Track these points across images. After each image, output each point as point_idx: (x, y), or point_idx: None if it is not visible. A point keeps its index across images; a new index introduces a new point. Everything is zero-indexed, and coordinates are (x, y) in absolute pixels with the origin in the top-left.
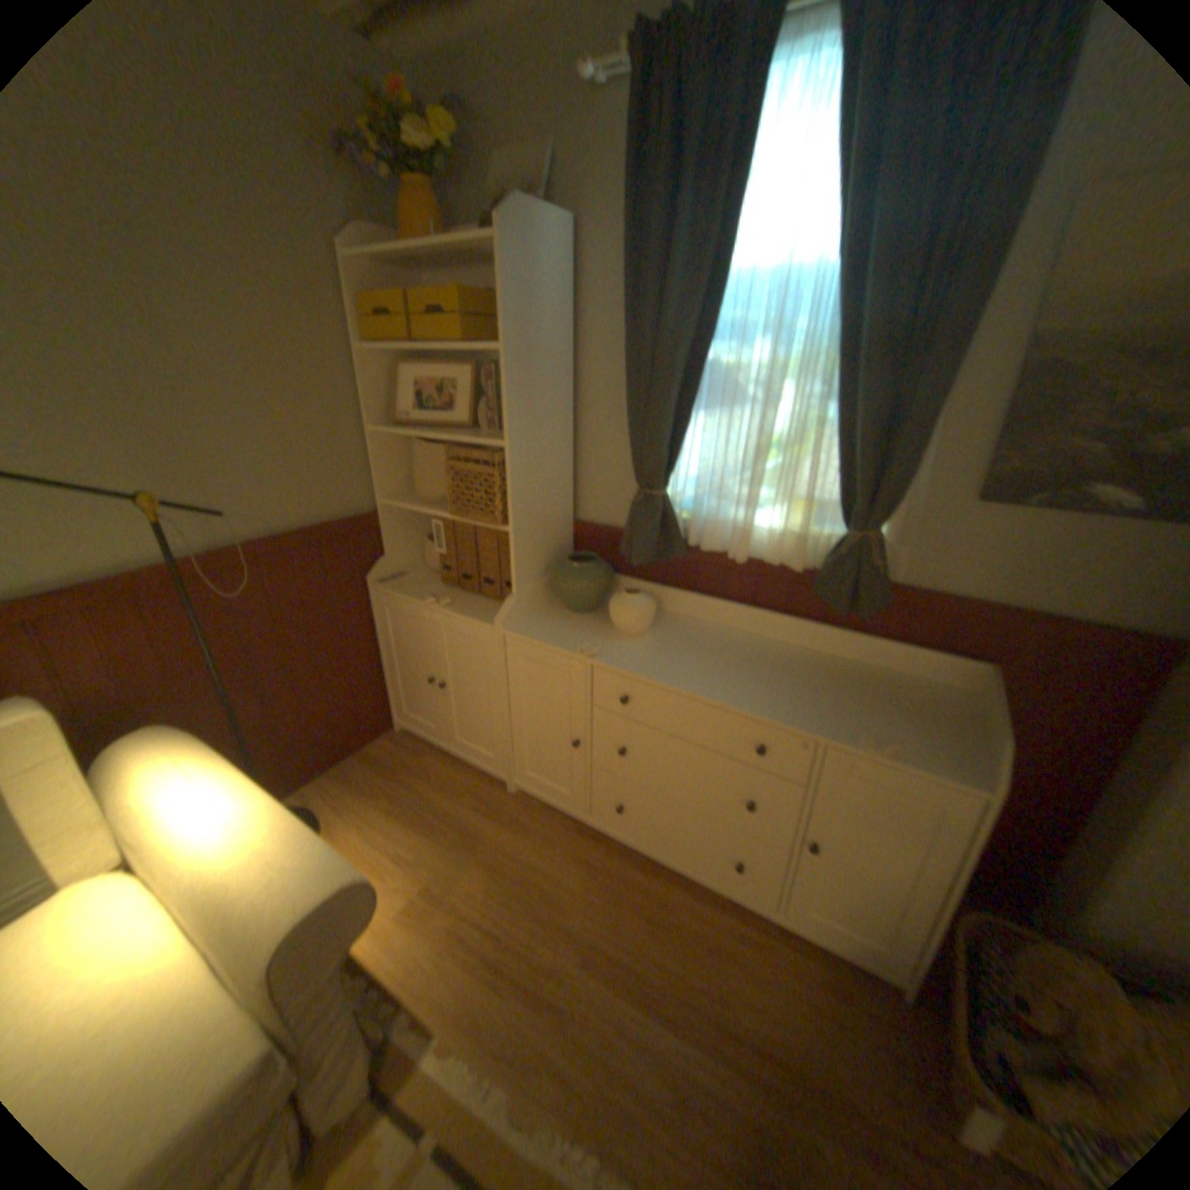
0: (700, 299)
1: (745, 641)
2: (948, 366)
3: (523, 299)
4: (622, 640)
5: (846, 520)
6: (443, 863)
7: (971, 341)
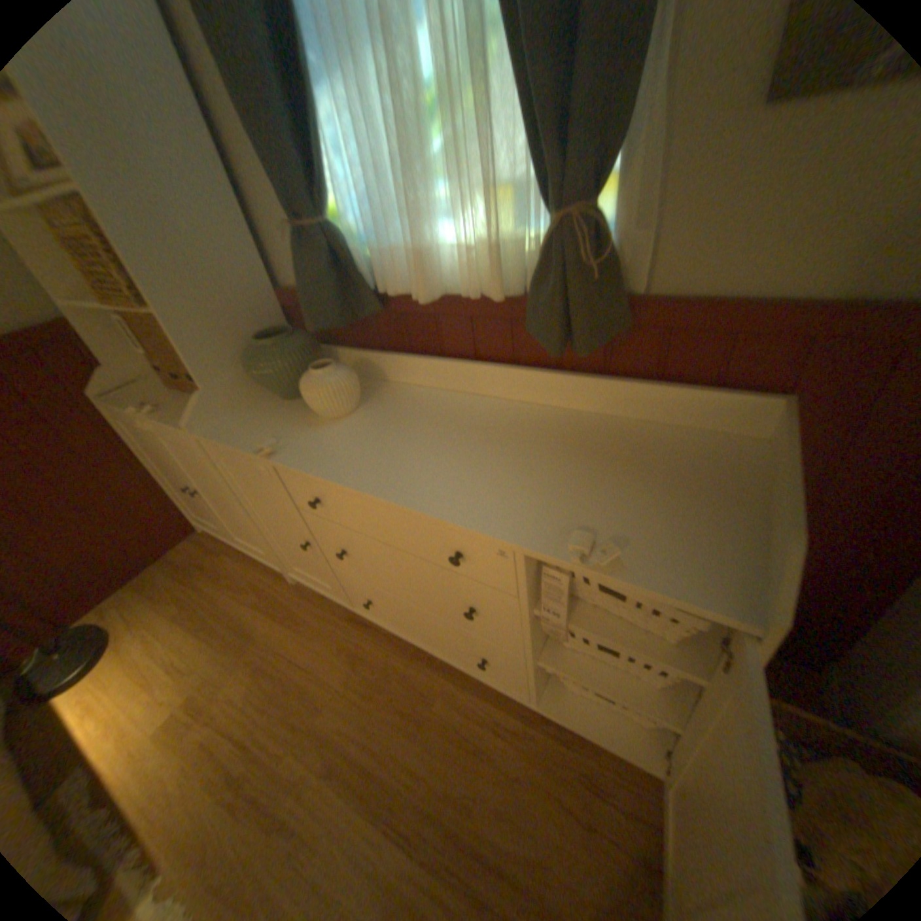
0: None
1: (469, 406)
2: None
3: None
4: (321, 427)
5: (548, 198)
6: (213, 669)
7: None
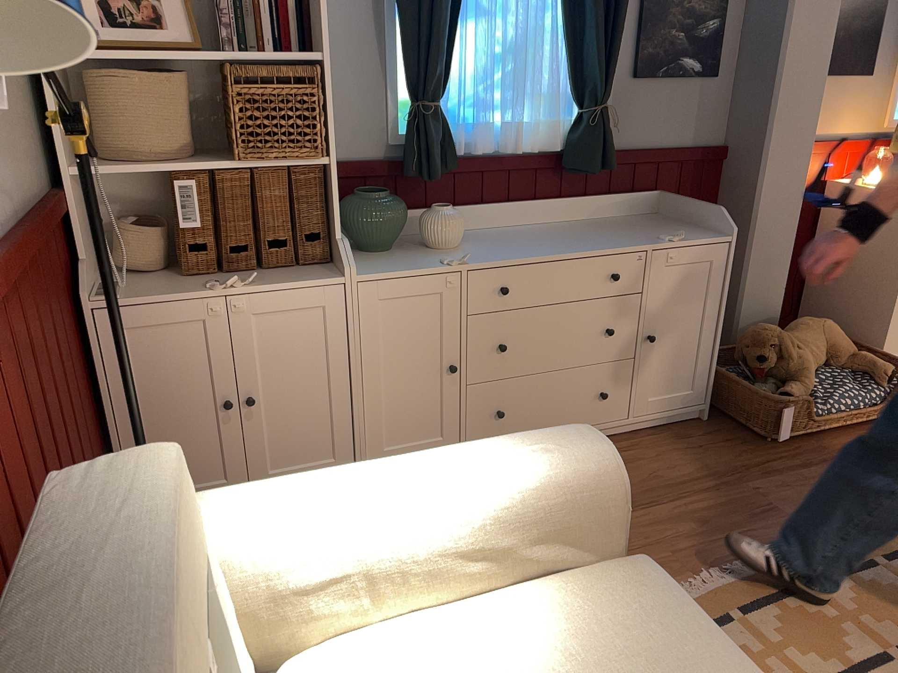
0: None
1: (522, 229)
2: None
3: None
4: (456, 251)
5: (579, 102)
6: None
7: None
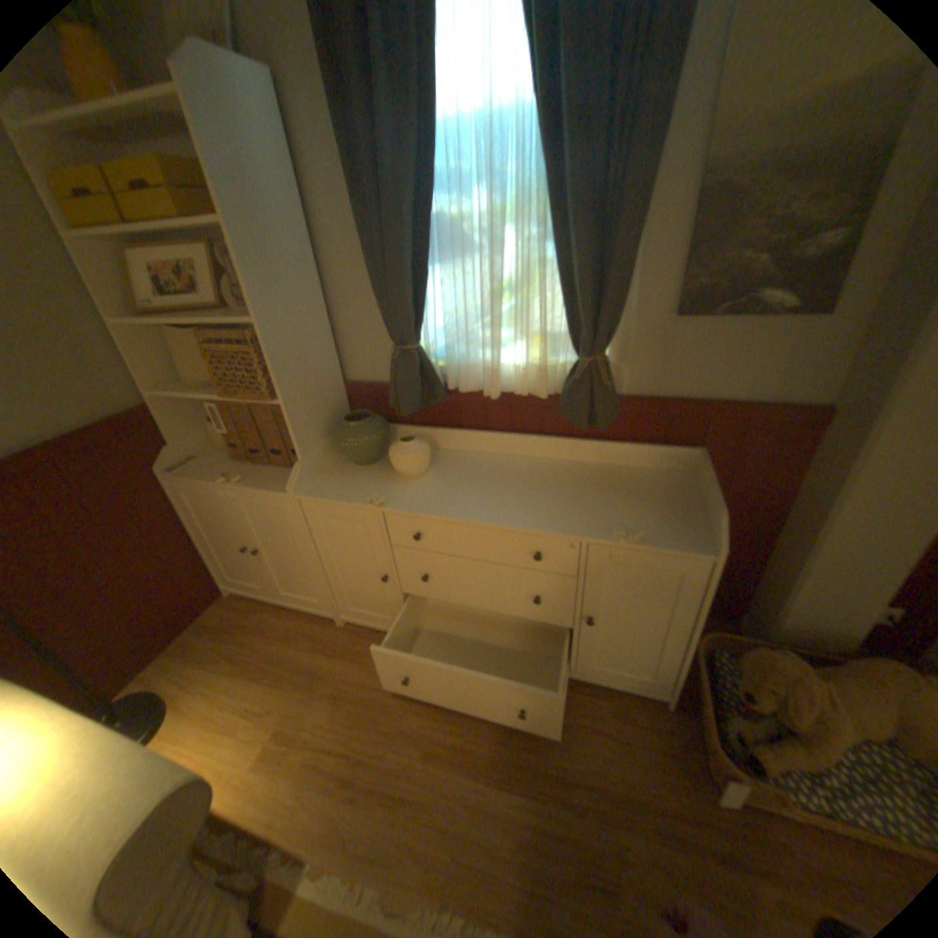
0: (414, 151)
1: (510, 463)
2: (642, 196)
3: (234, 165)
4: (407, 483)
5: (576, 348)
6: (289, 705)
7: (657, 171)
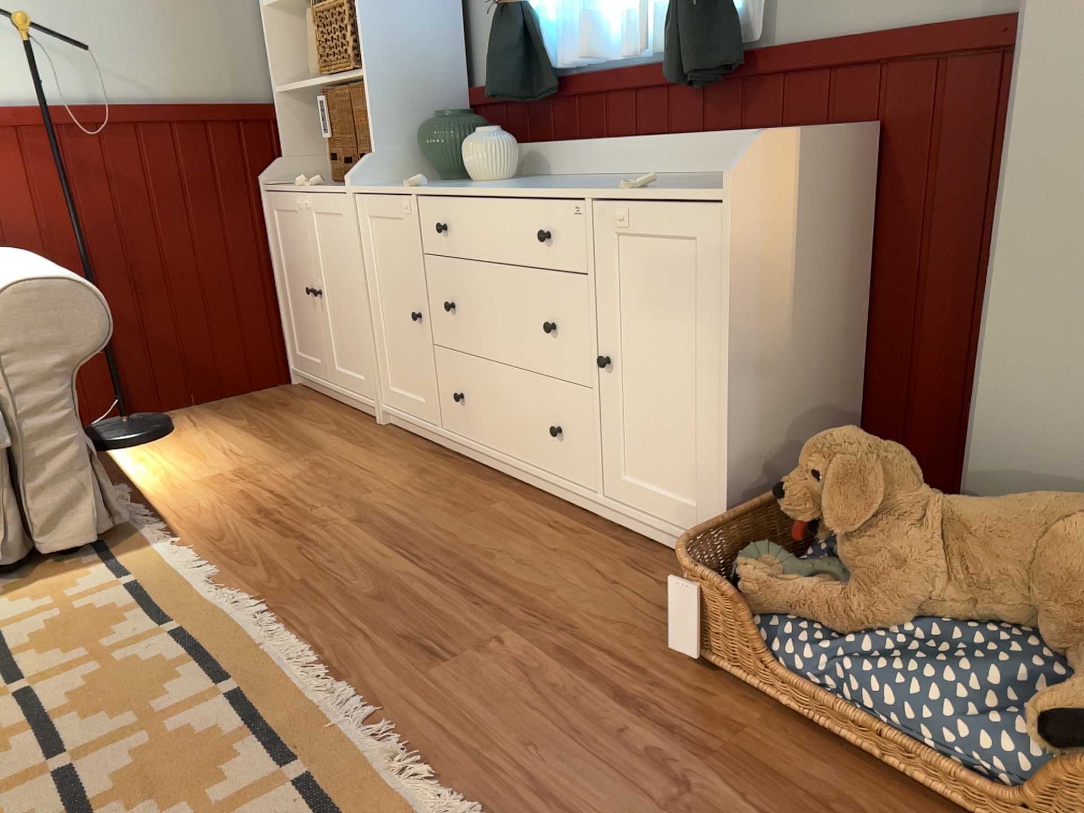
0: None
1: (612, 177)
2: None
3: None
4: (467, 184)
5: None
6: (271, 458)
7: None
